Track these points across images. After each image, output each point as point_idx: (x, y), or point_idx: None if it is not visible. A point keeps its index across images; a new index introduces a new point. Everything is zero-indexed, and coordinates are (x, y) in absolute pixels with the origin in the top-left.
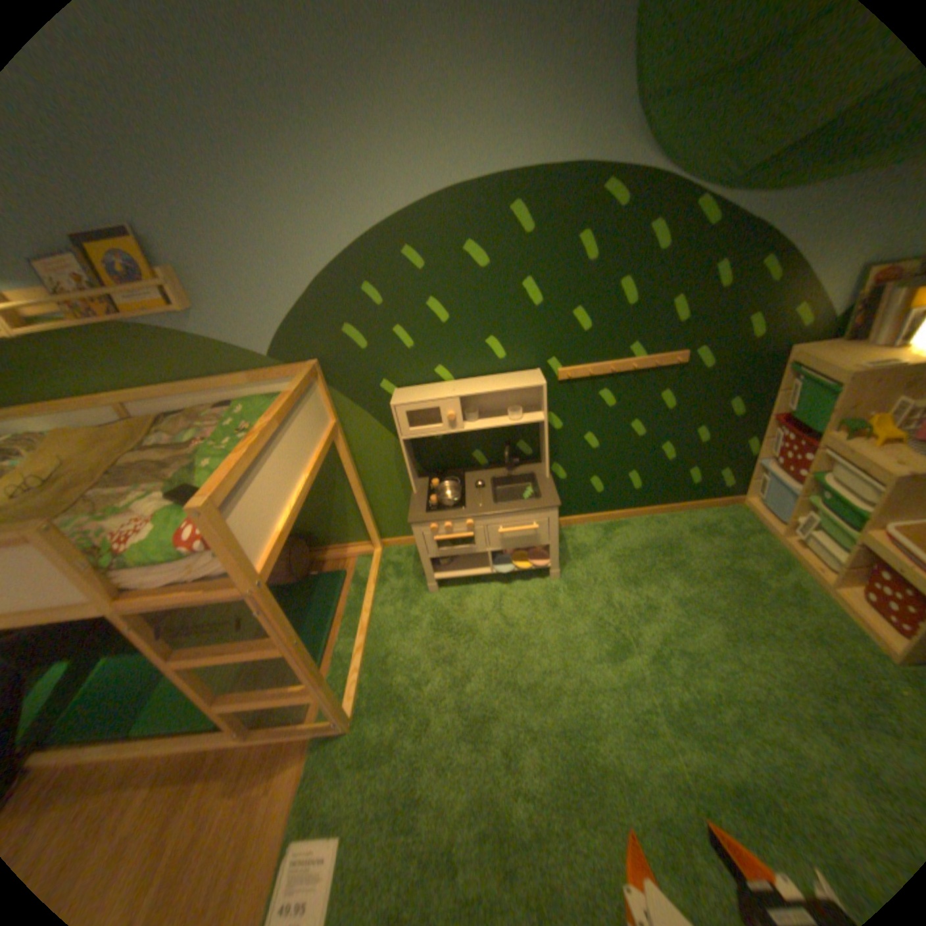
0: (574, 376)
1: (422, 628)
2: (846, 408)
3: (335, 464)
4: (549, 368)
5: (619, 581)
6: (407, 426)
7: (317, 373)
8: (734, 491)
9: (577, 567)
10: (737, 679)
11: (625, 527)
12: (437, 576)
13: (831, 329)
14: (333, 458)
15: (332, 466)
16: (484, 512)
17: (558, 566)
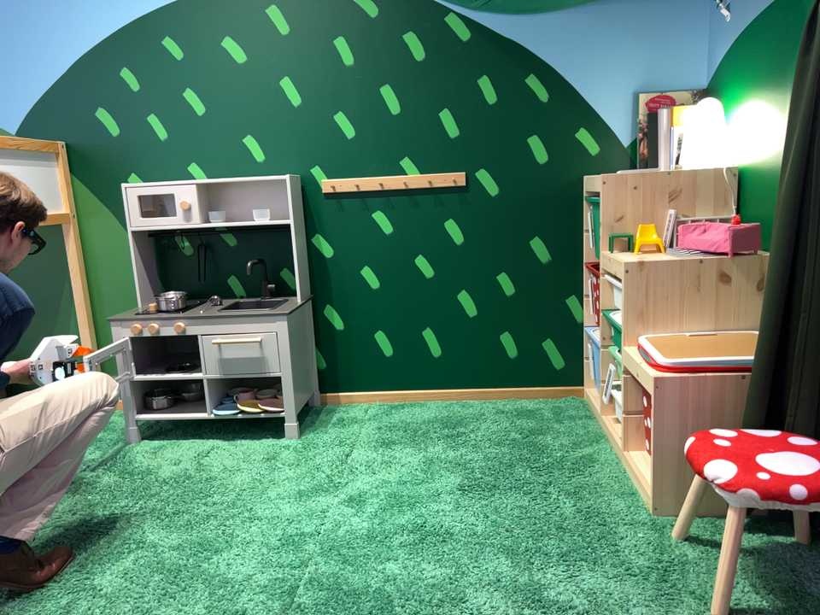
0: (340, 188)
1: (91, 467)
2: (610, 218)
3: (65, 274)
4: (313, 176)
5: (371, 444)
6: (138, 212)
7: (59, 151)
8: (566, 374)
9: (330, 433)
10: (442, 518)
11: (419, 408)
12: (140, 416)
13: (622, 160)
14: (64, 266)
15: (61, 277)
16: (199, 315)
17: (294, 414)
